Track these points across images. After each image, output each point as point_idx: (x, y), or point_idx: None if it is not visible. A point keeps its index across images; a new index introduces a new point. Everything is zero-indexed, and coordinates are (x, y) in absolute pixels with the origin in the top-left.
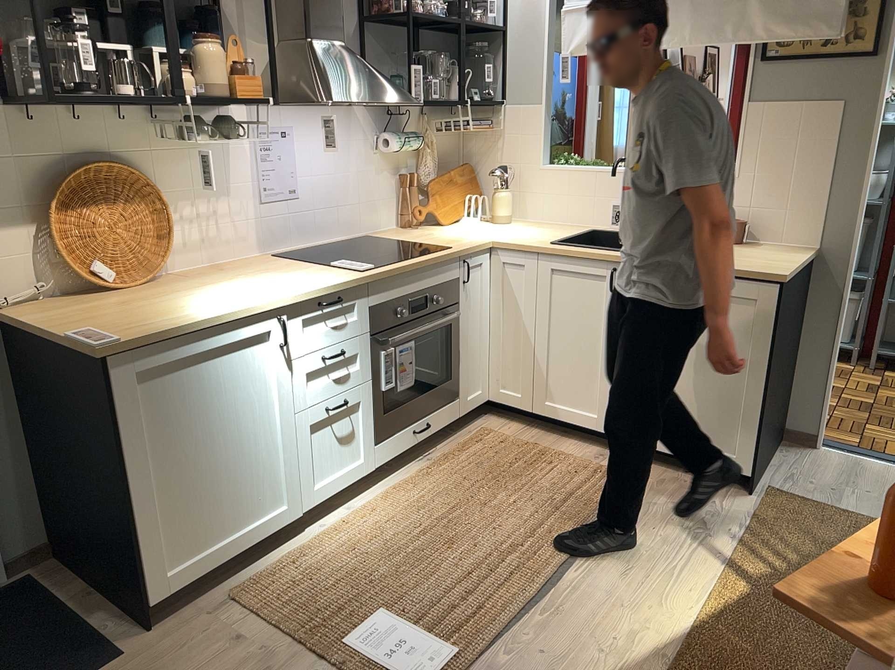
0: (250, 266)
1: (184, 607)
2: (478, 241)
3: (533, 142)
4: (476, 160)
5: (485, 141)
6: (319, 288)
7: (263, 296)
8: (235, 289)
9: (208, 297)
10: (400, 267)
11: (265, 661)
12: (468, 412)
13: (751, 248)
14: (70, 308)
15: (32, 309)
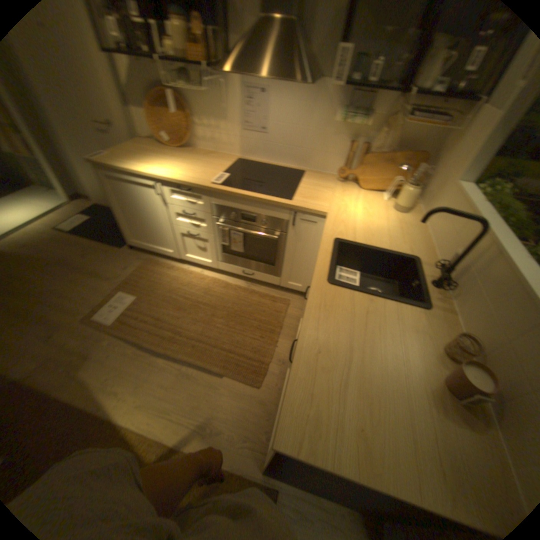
0: (215, 158)
1: (138, 252)
2: (320, 207)
3: (470, 154)
4: (442, 151)
5: (454, 137)
6: (173, 179)
7: (155, 170)
8: (168, 163)
9: (155, 161)
10: (229, 192)
11: (112, 278)
12: (284, 286)
13: (446, 413)
14: (138, 144)
15: (137, 140)
